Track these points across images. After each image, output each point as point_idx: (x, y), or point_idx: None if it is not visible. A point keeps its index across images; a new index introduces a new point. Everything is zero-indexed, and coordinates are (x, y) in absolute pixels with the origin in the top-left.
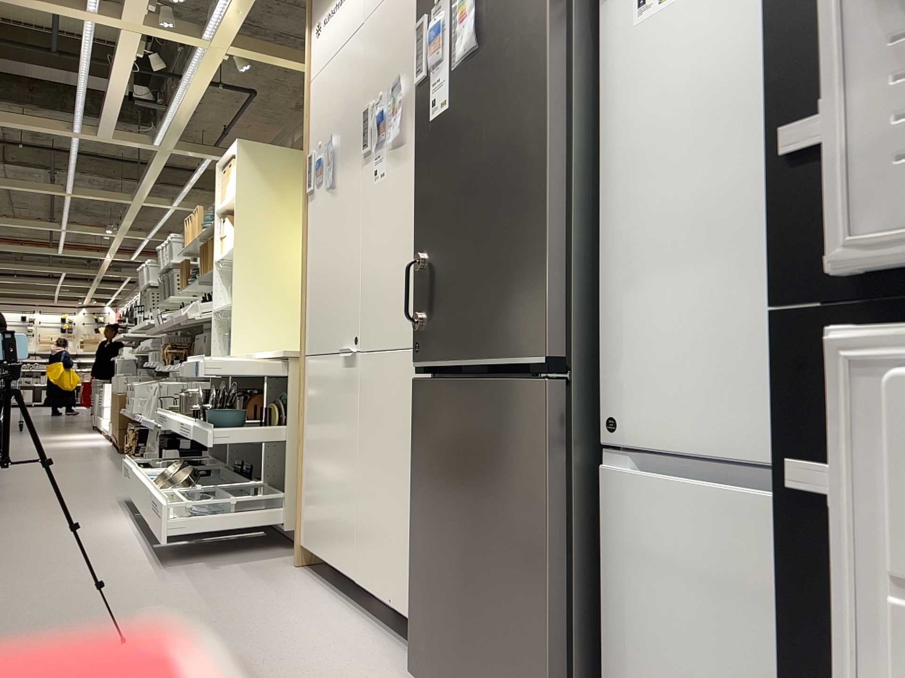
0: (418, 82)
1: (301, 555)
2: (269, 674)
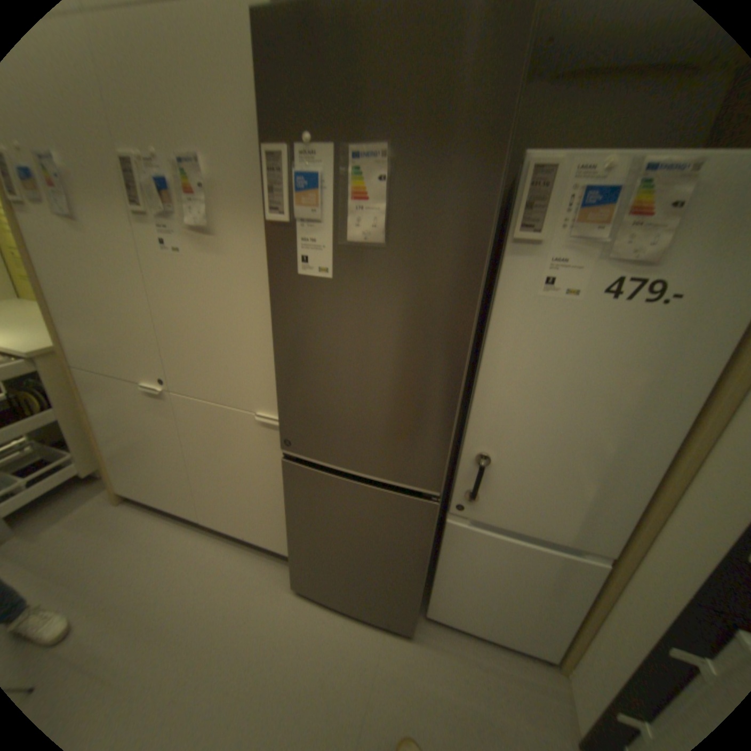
0: (273, 217)
1: (115, 496)
2: (194, 637)
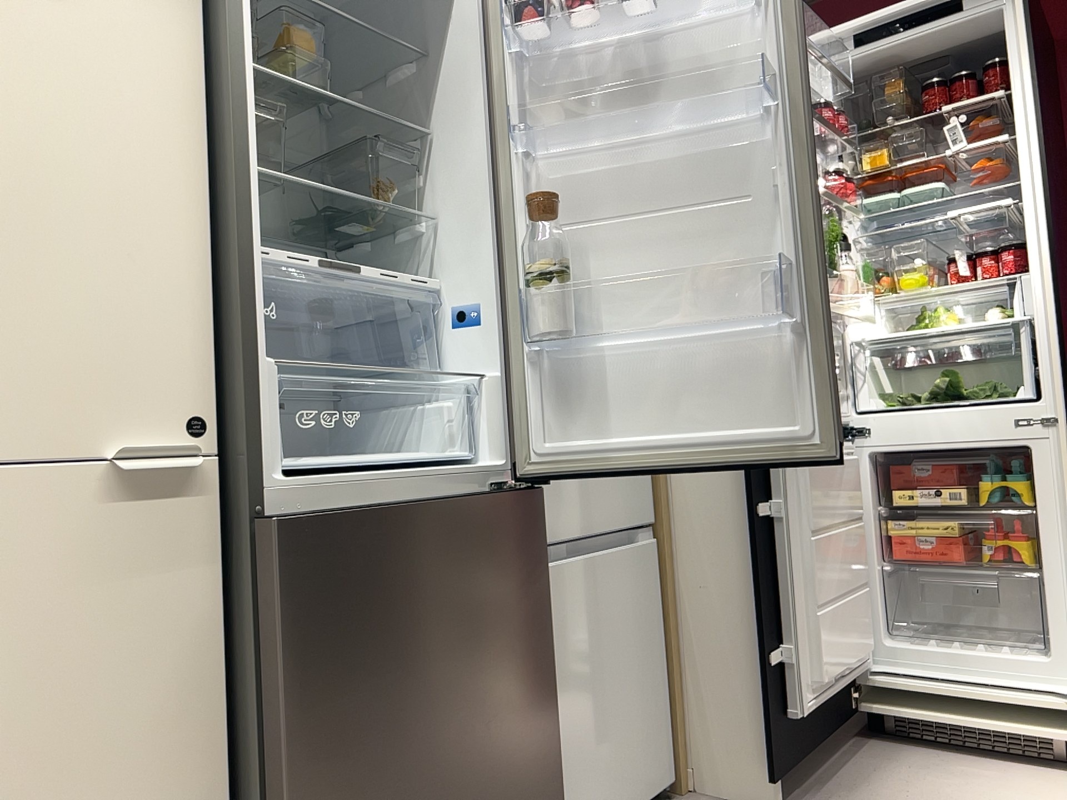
0: None
1: None
2: None
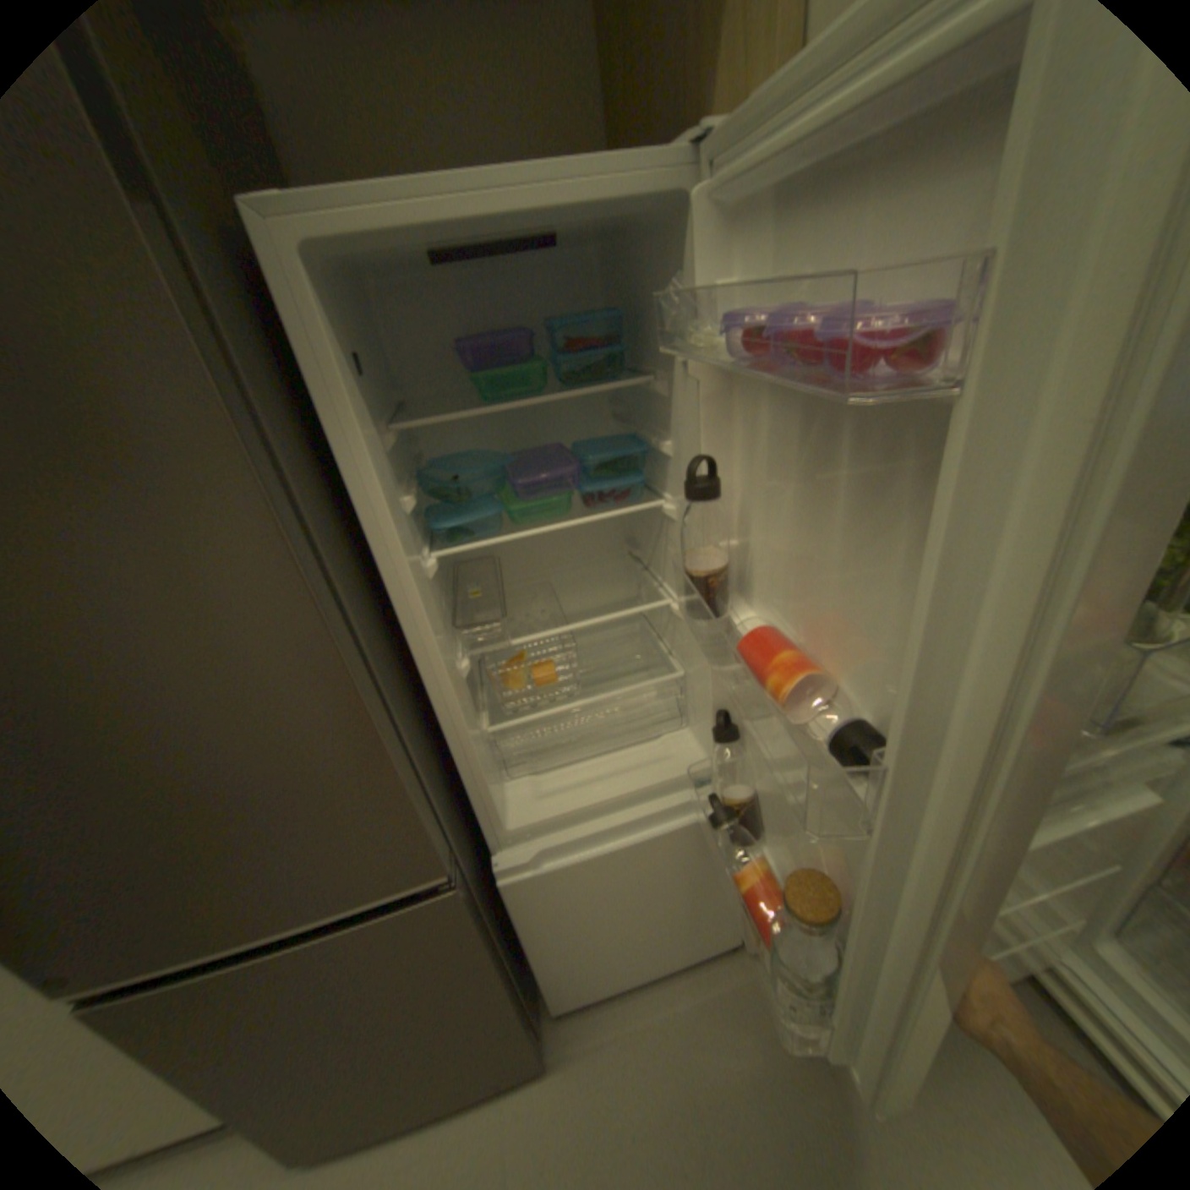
0: None
1: None
2: None
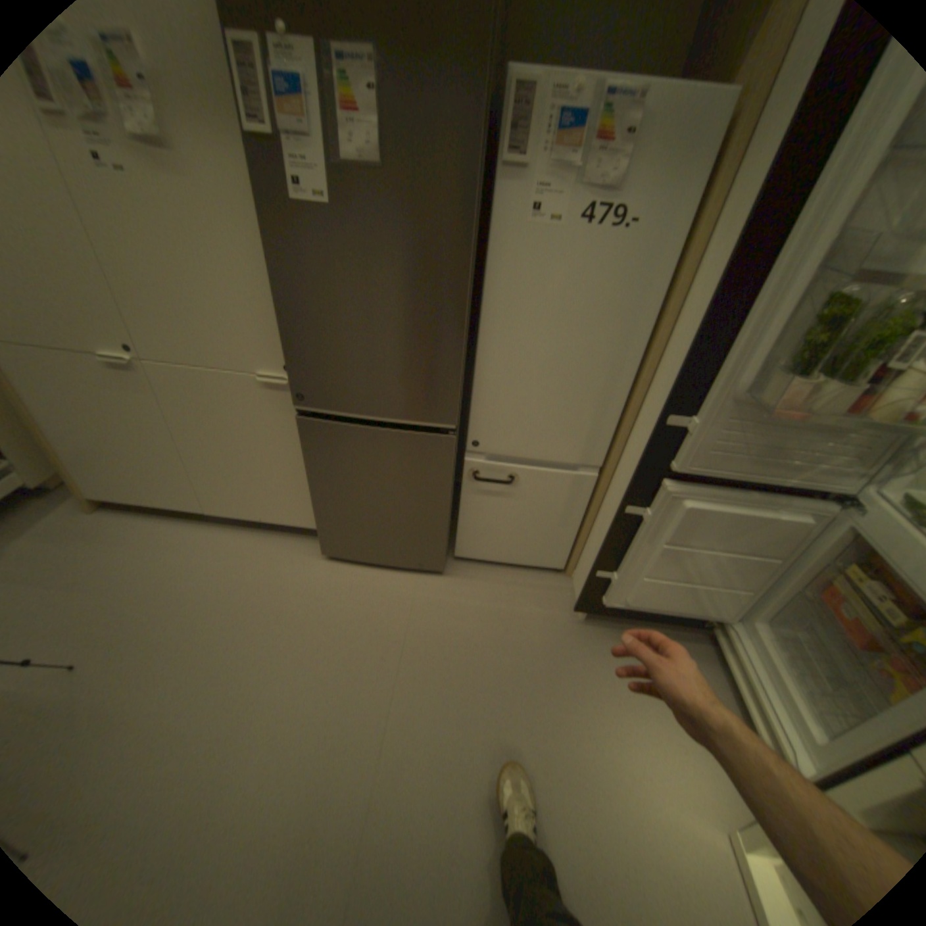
0: (254, 130)
1: (89, 504)
2: (233, 604)
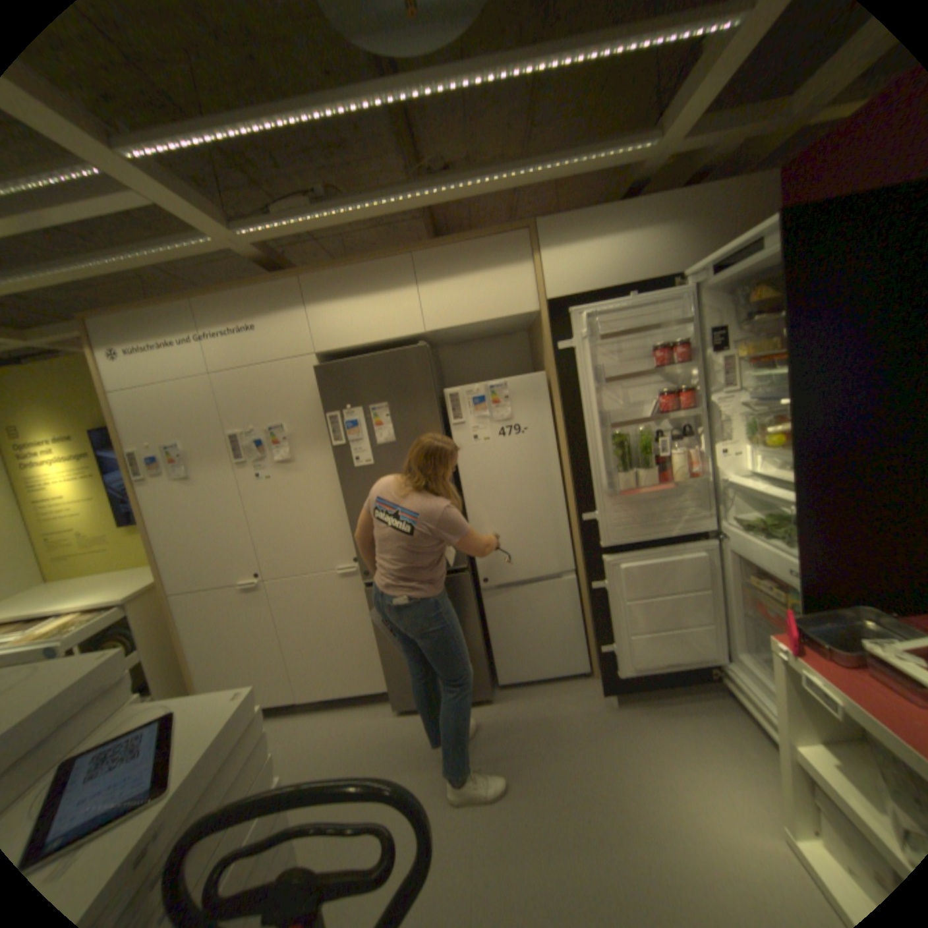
0: (337, 444)
1: None
2: (328, 768)
